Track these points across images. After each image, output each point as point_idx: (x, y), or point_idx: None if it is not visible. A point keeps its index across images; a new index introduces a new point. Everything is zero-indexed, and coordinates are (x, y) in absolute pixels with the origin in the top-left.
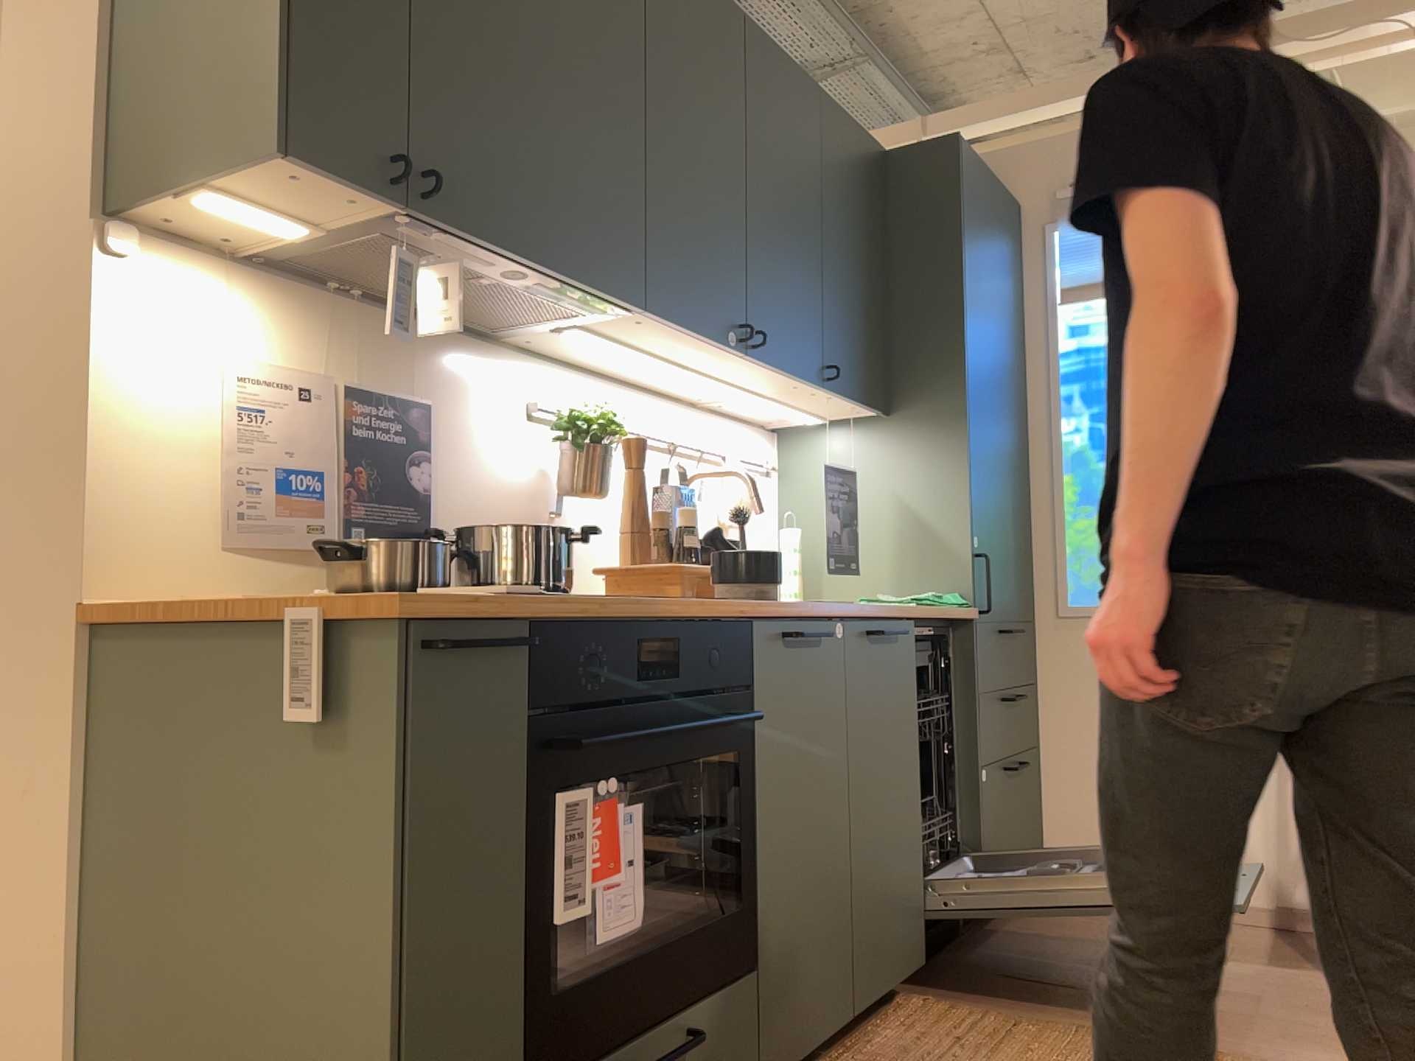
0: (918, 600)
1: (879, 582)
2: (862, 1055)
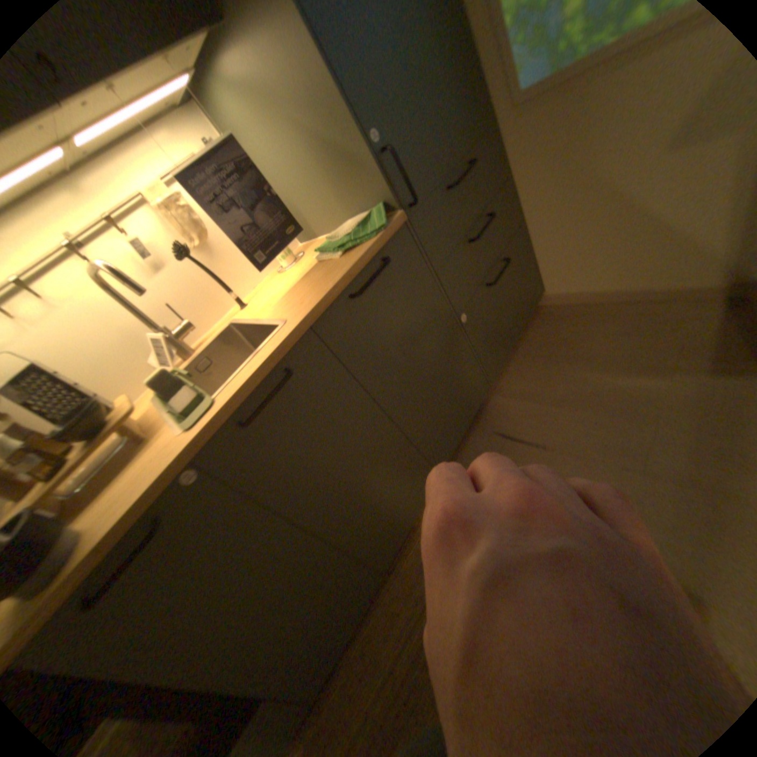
0: (344, 239)
1: (331, 206)
2: (399, 575)
